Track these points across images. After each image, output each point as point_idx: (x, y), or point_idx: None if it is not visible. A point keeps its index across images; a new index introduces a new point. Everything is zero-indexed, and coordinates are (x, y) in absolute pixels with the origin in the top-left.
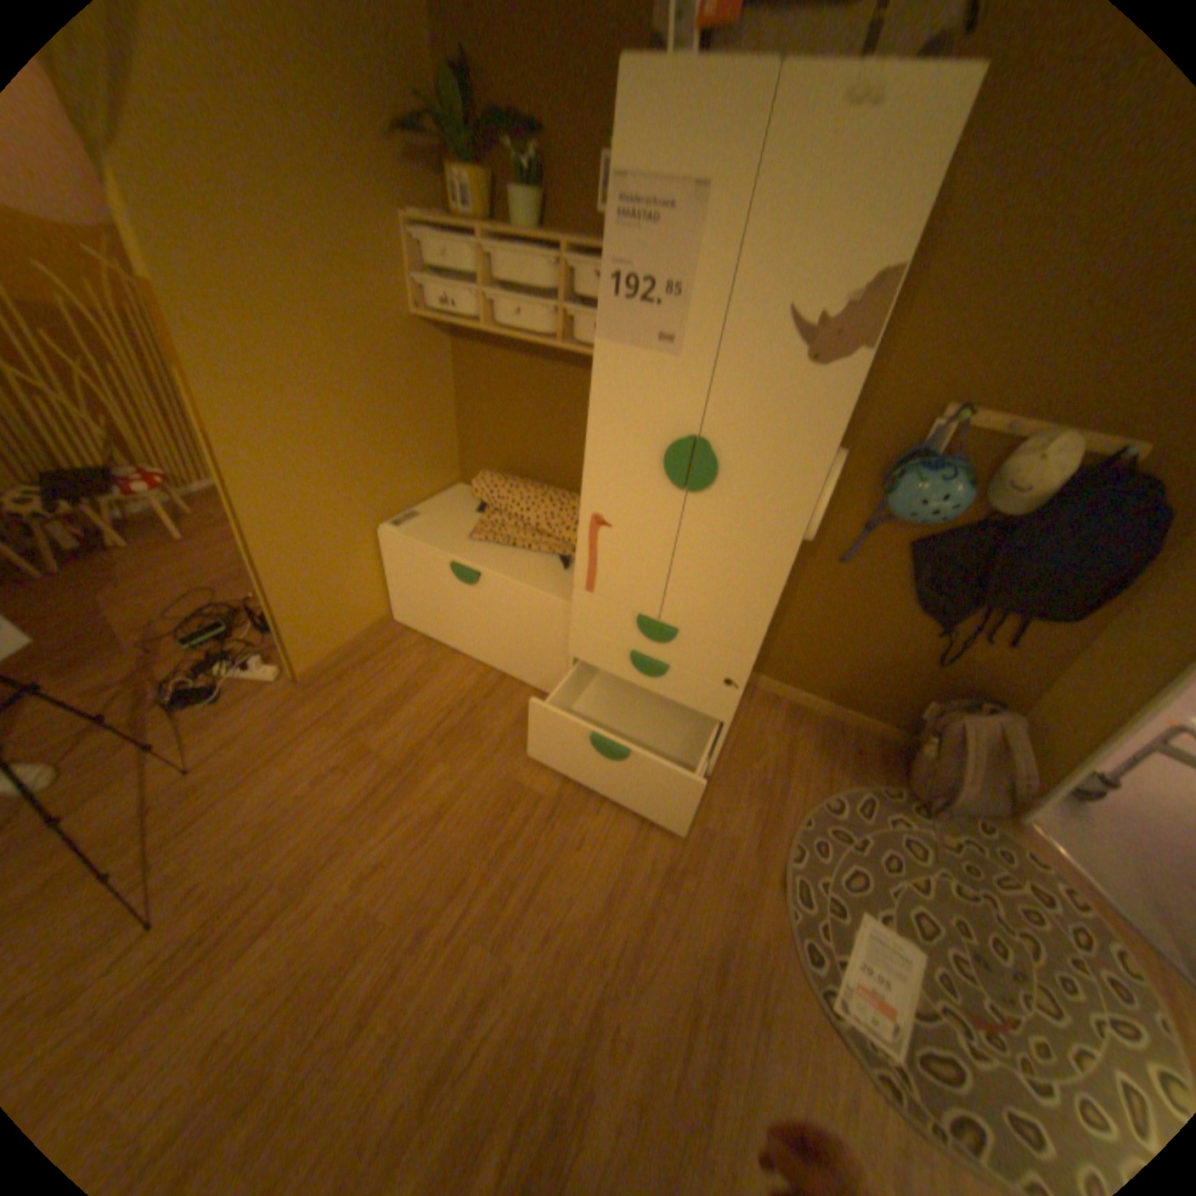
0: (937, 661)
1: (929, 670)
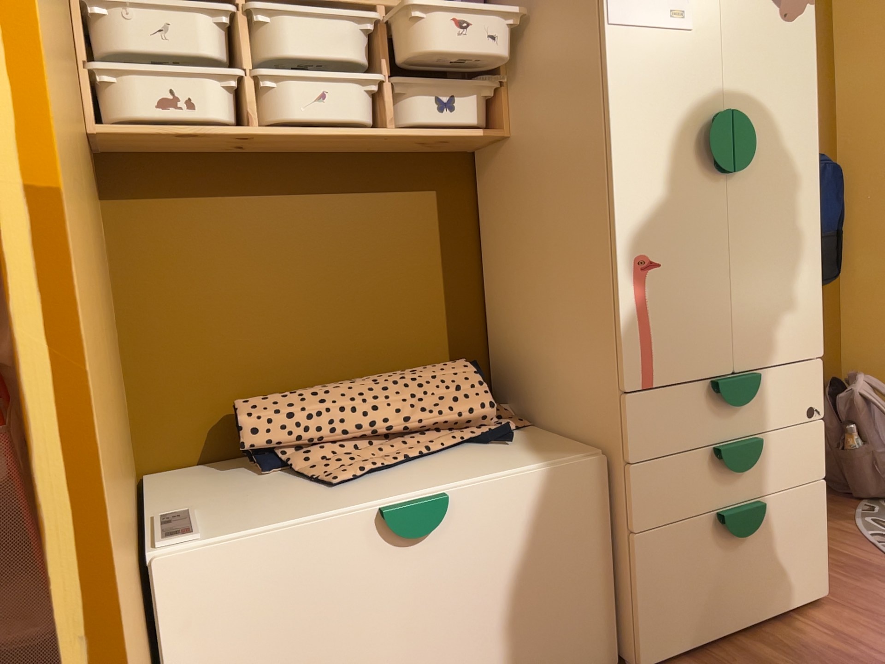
0: None
1: None
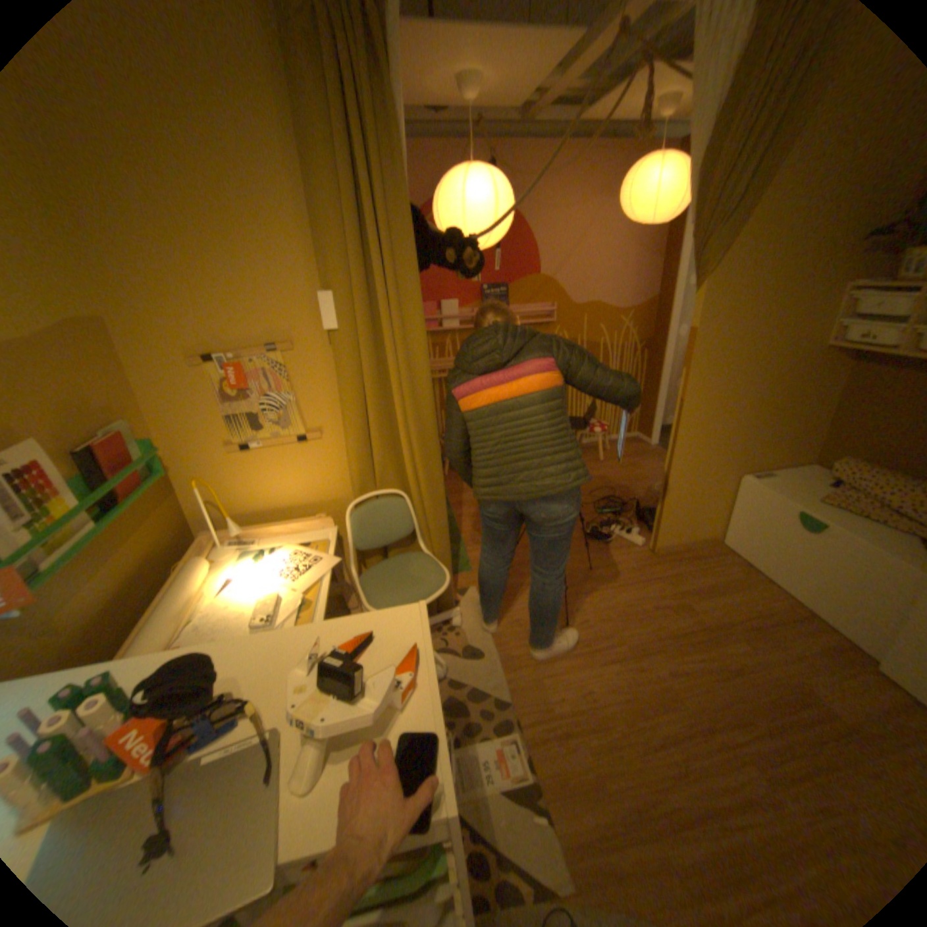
0: None
1: None
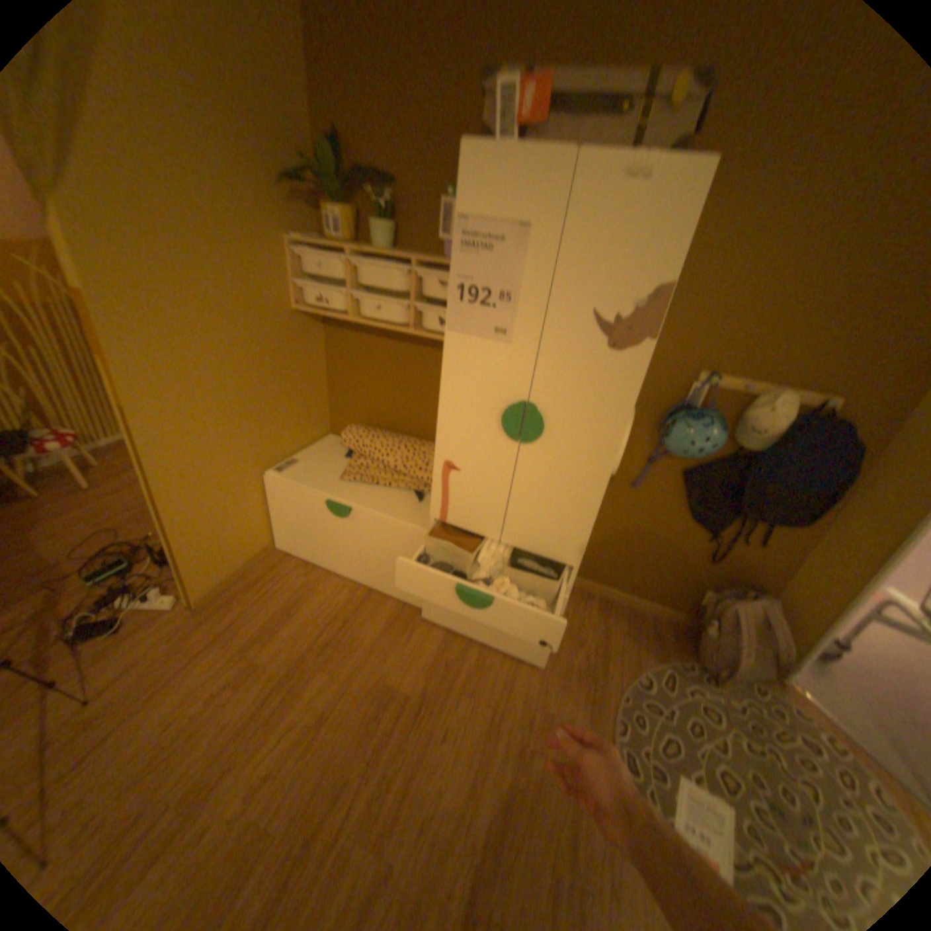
0: (709, 559)
1: (704, 567)
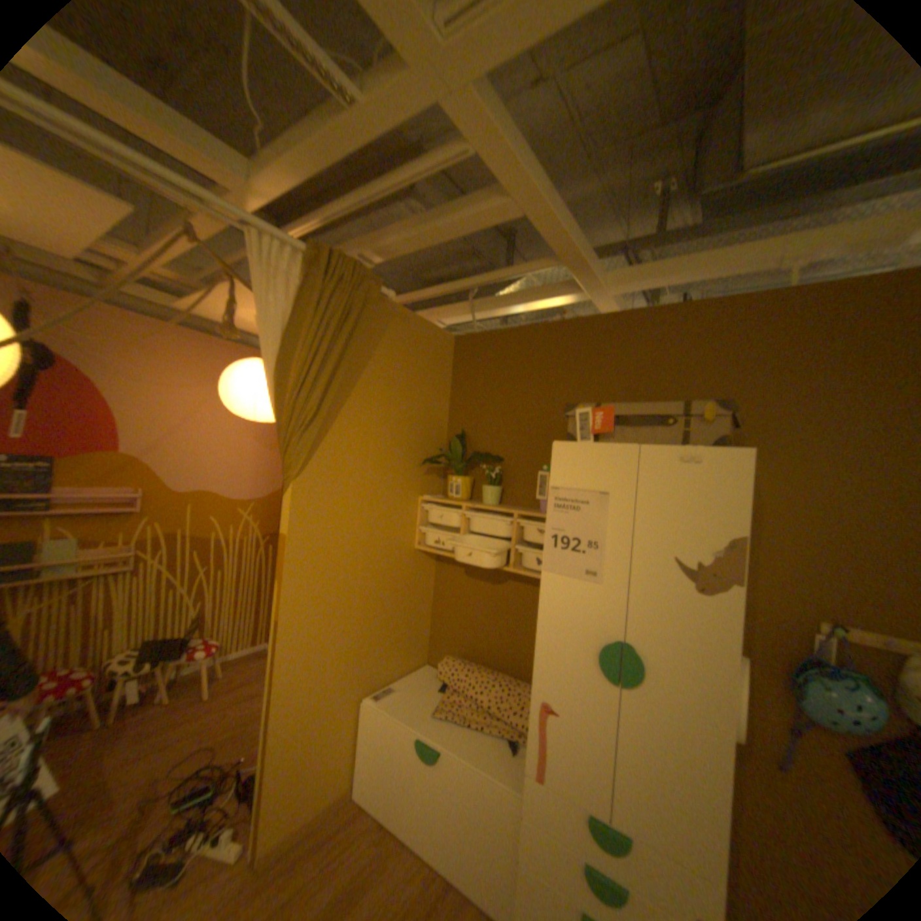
0: None
1: None
